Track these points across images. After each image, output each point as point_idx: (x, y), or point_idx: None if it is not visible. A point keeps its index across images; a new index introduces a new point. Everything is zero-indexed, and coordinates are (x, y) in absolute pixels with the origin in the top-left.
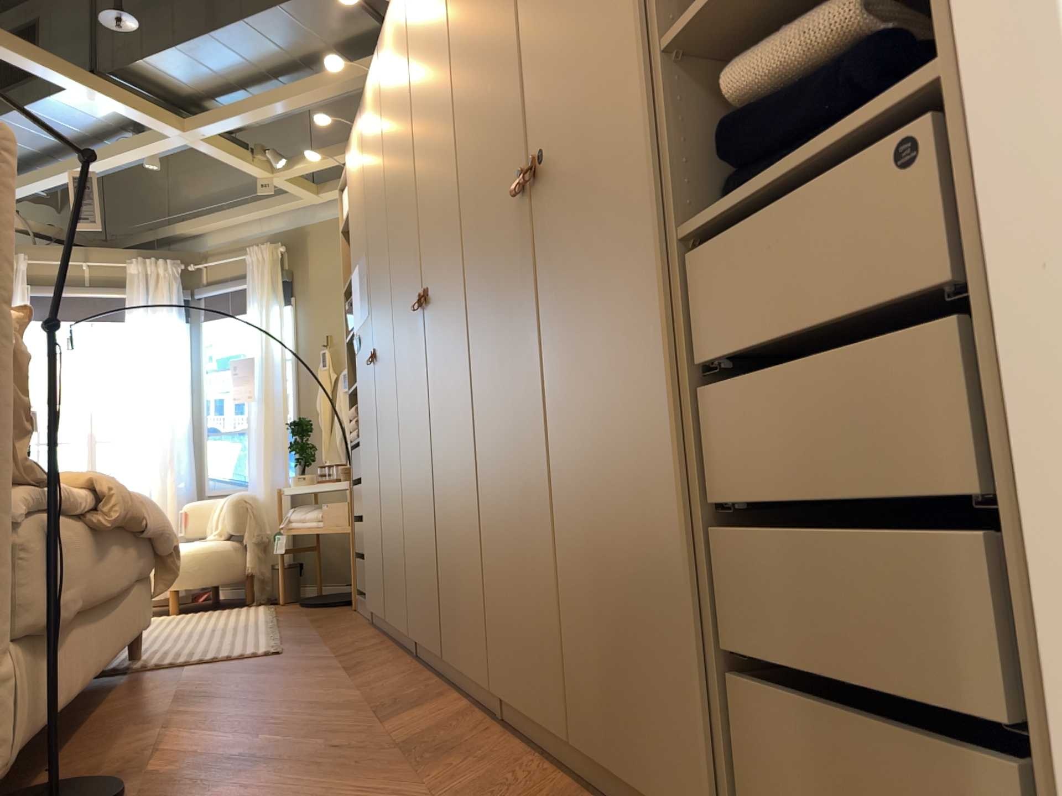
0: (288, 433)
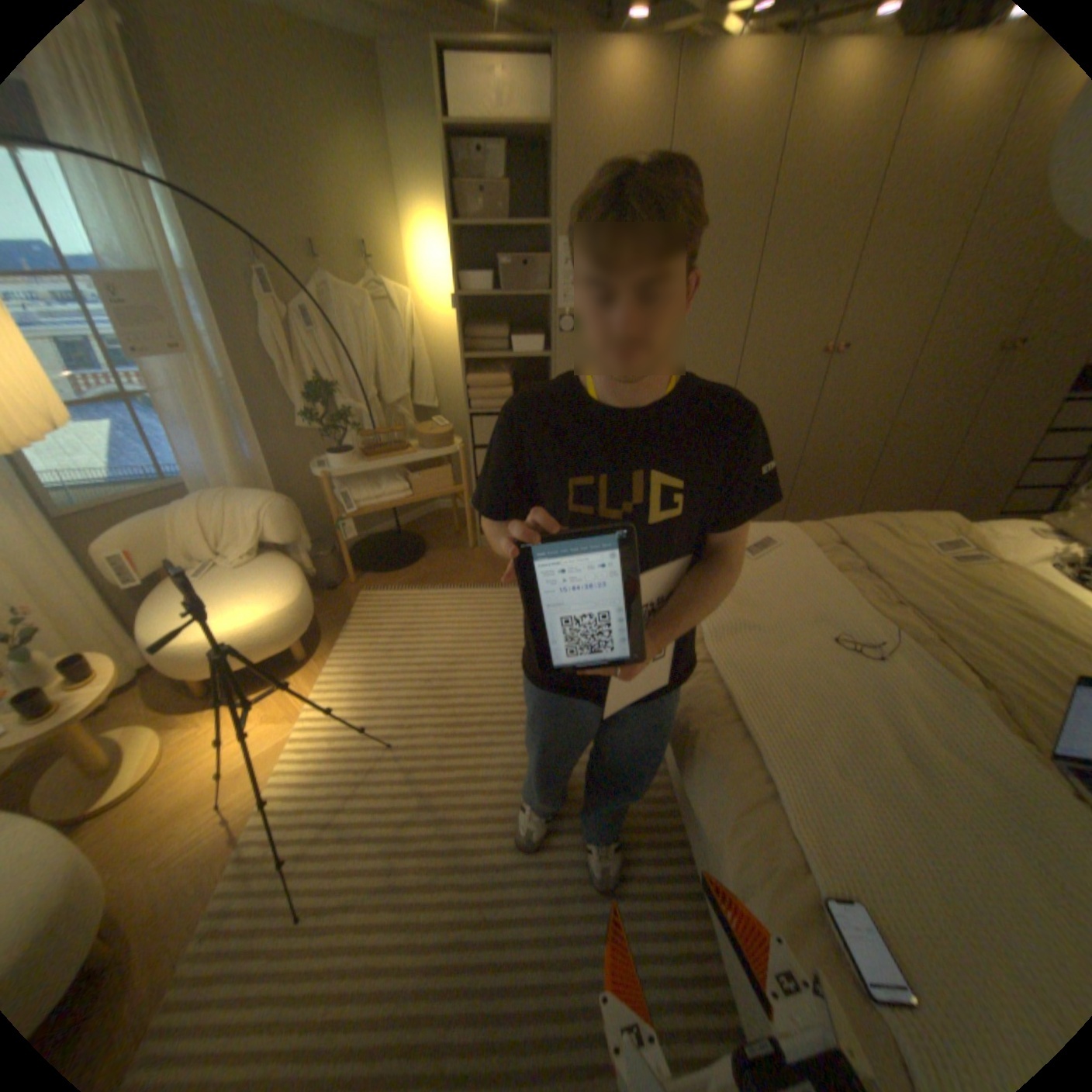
0: (221, 398)
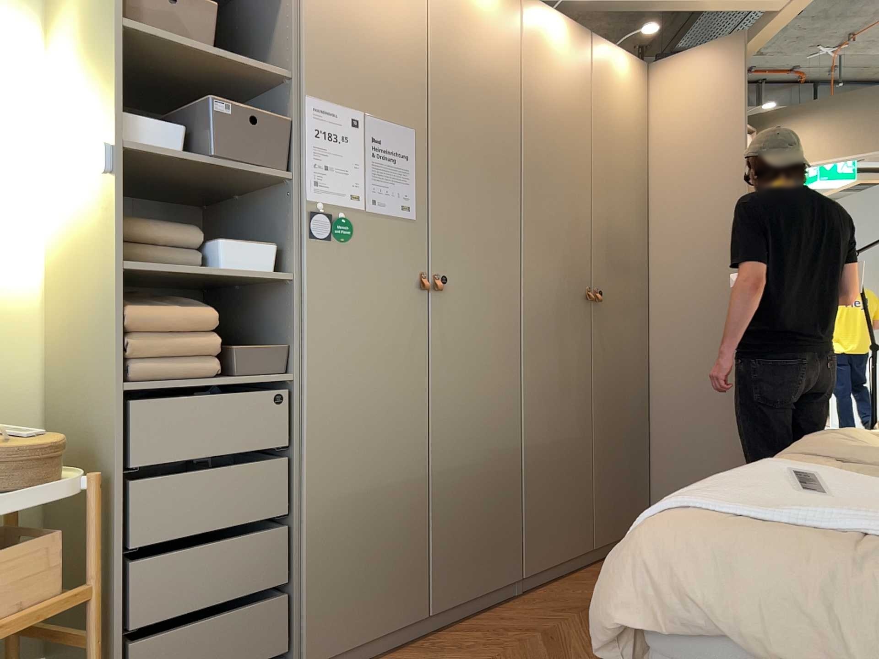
0: None
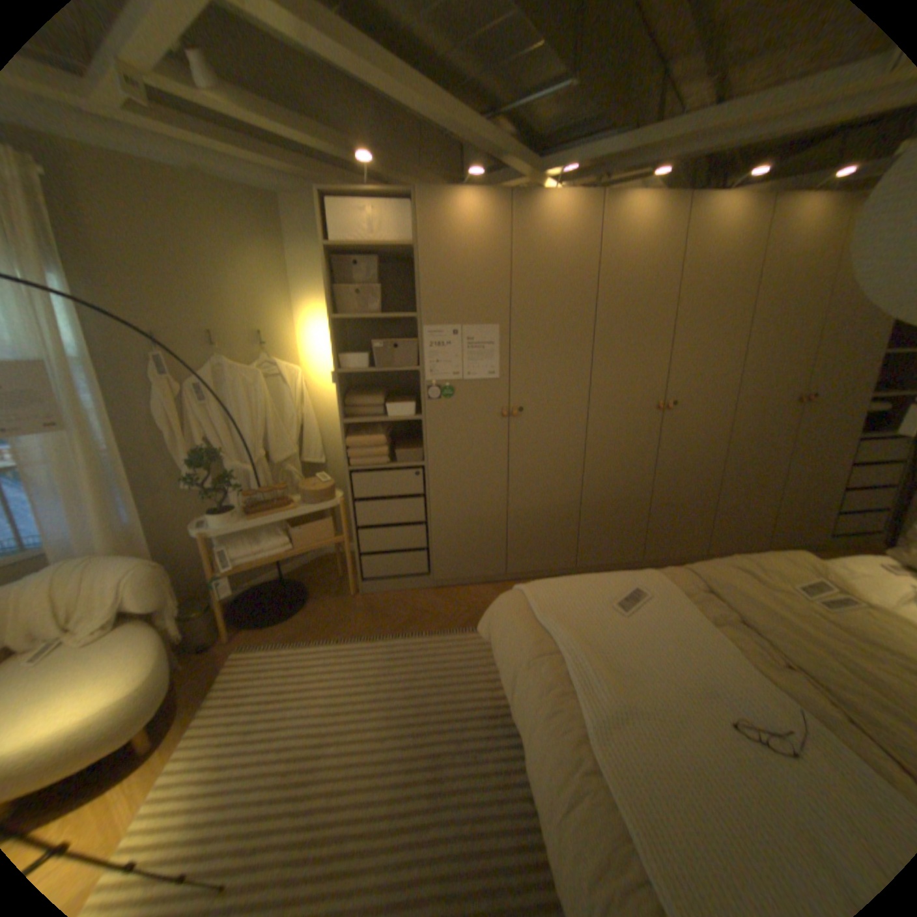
0: (102, 468)
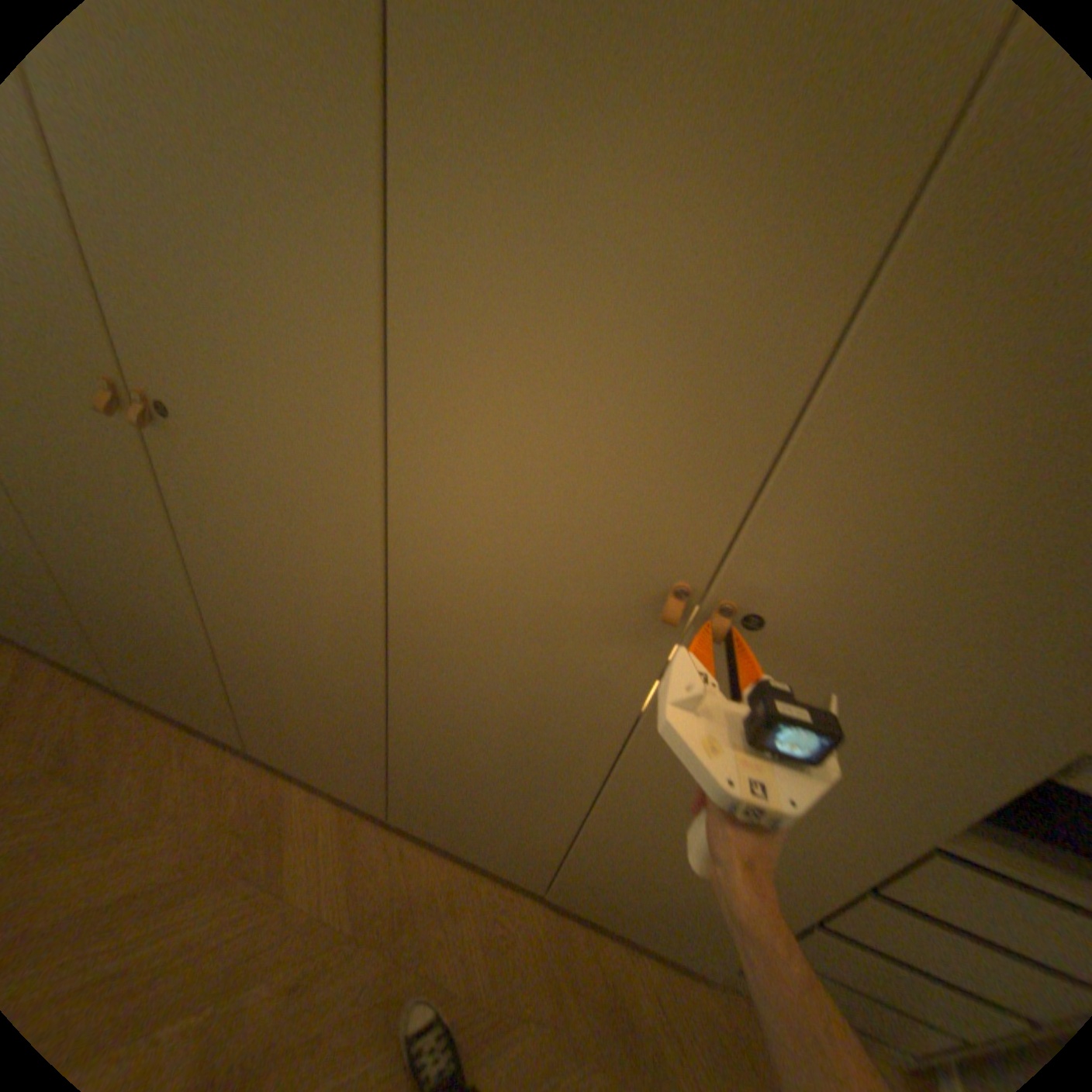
0: None
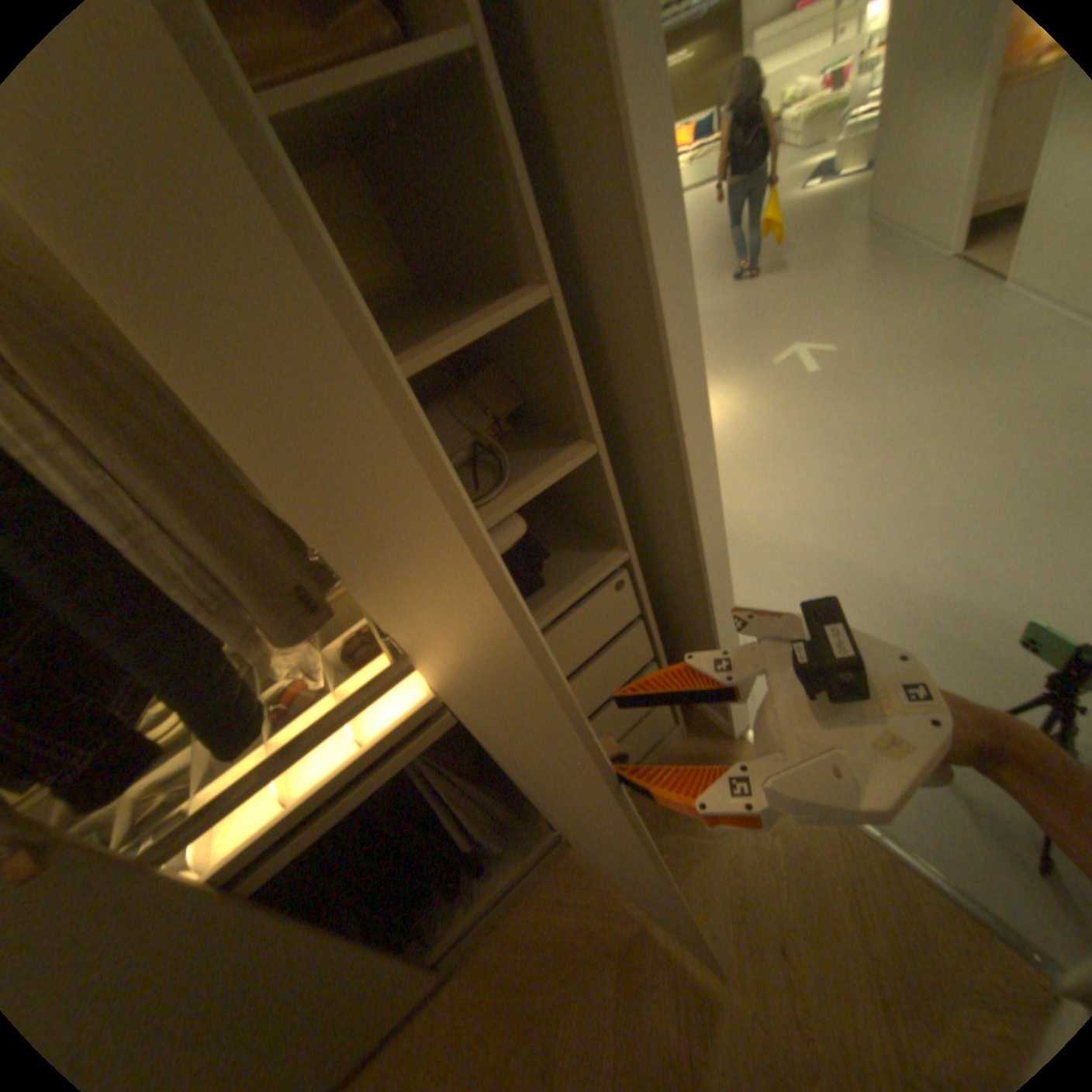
0: None
